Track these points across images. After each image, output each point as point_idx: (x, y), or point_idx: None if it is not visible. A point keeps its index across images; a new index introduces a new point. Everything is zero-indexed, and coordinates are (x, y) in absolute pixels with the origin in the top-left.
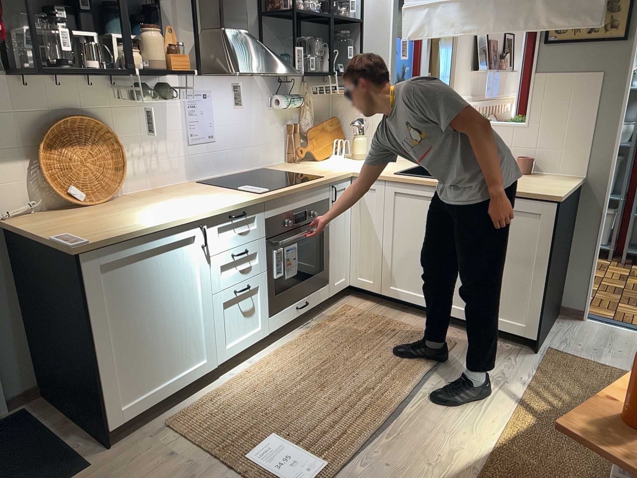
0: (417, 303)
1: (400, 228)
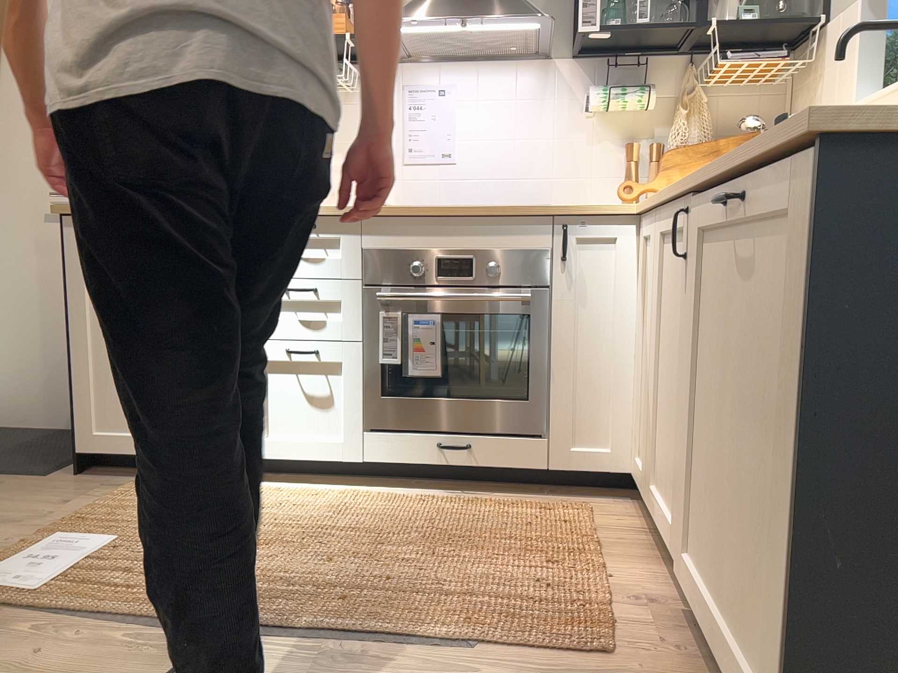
0: (669, 539)
1: (667, 329)
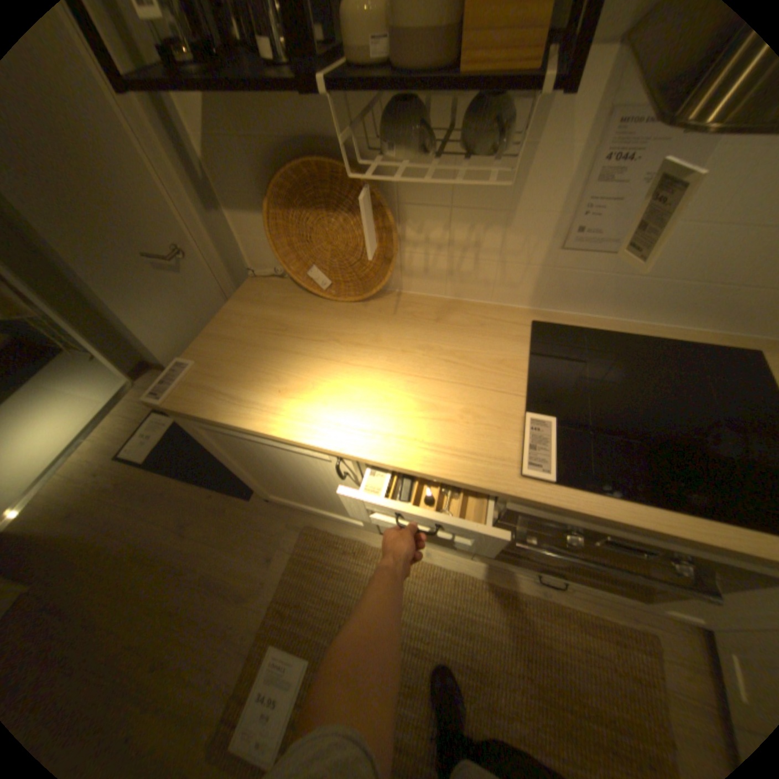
0: None
1: None
